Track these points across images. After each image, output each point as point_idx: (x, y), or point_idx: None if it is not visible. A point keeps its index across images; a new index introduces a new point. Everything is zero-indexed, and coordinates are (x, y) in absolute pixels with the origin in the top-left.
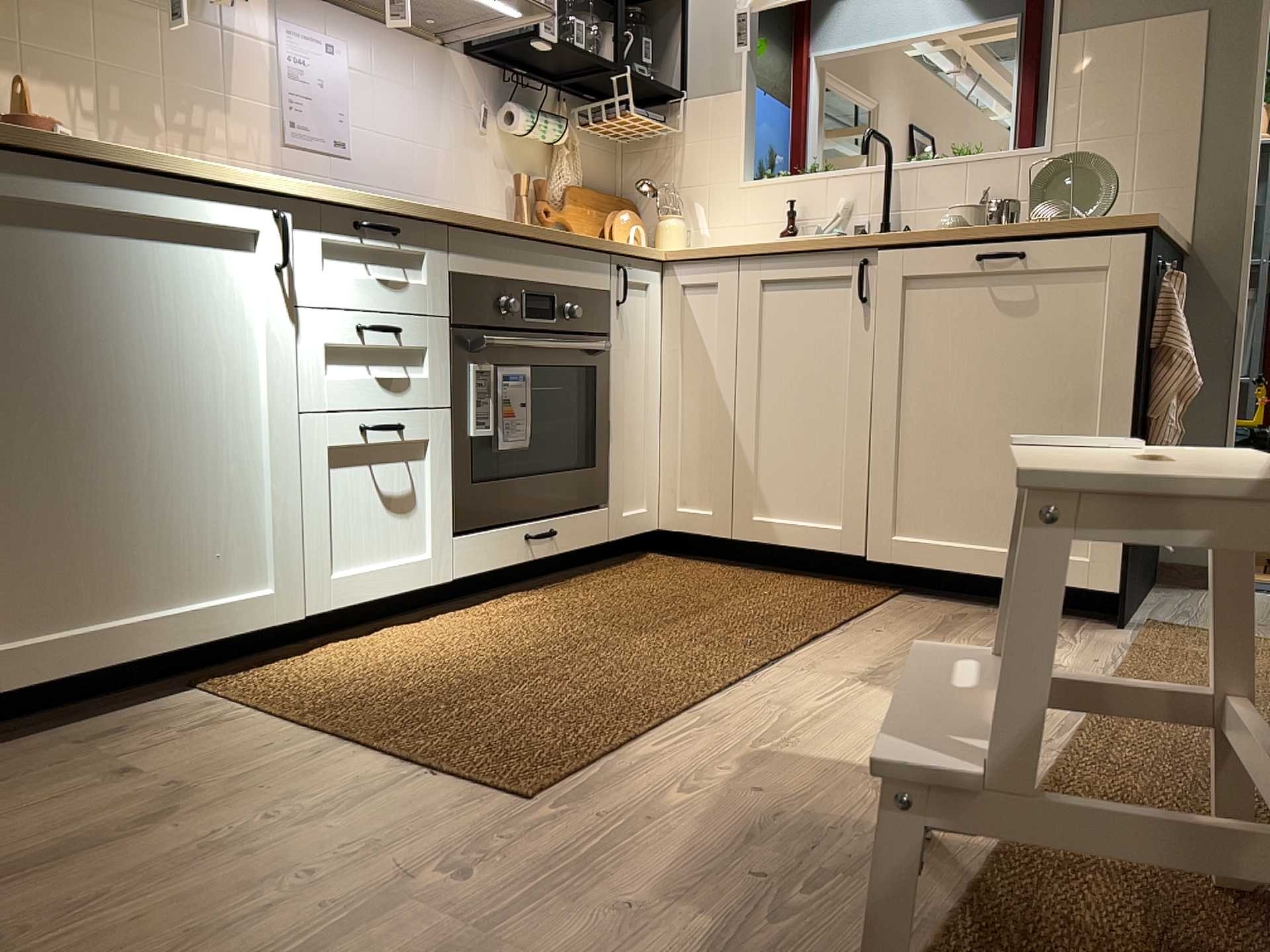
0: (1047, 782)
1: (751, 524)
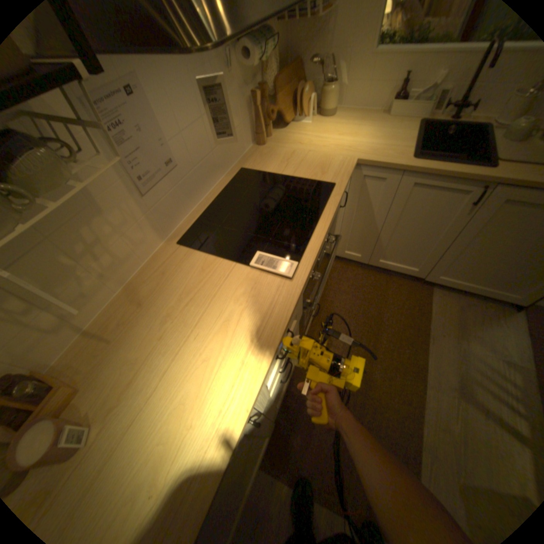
0: None
1: (375, 262)
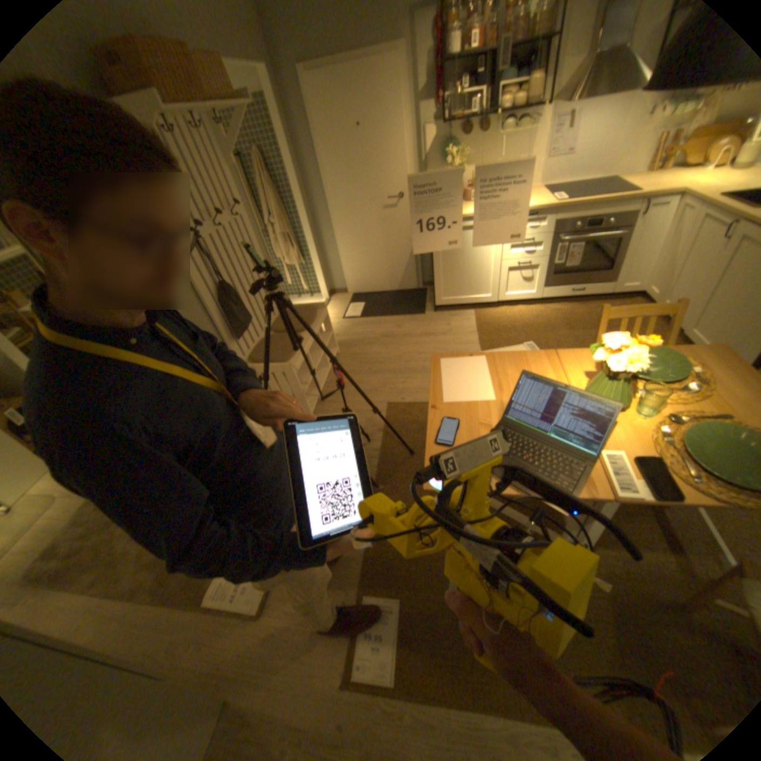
0: None
1: None
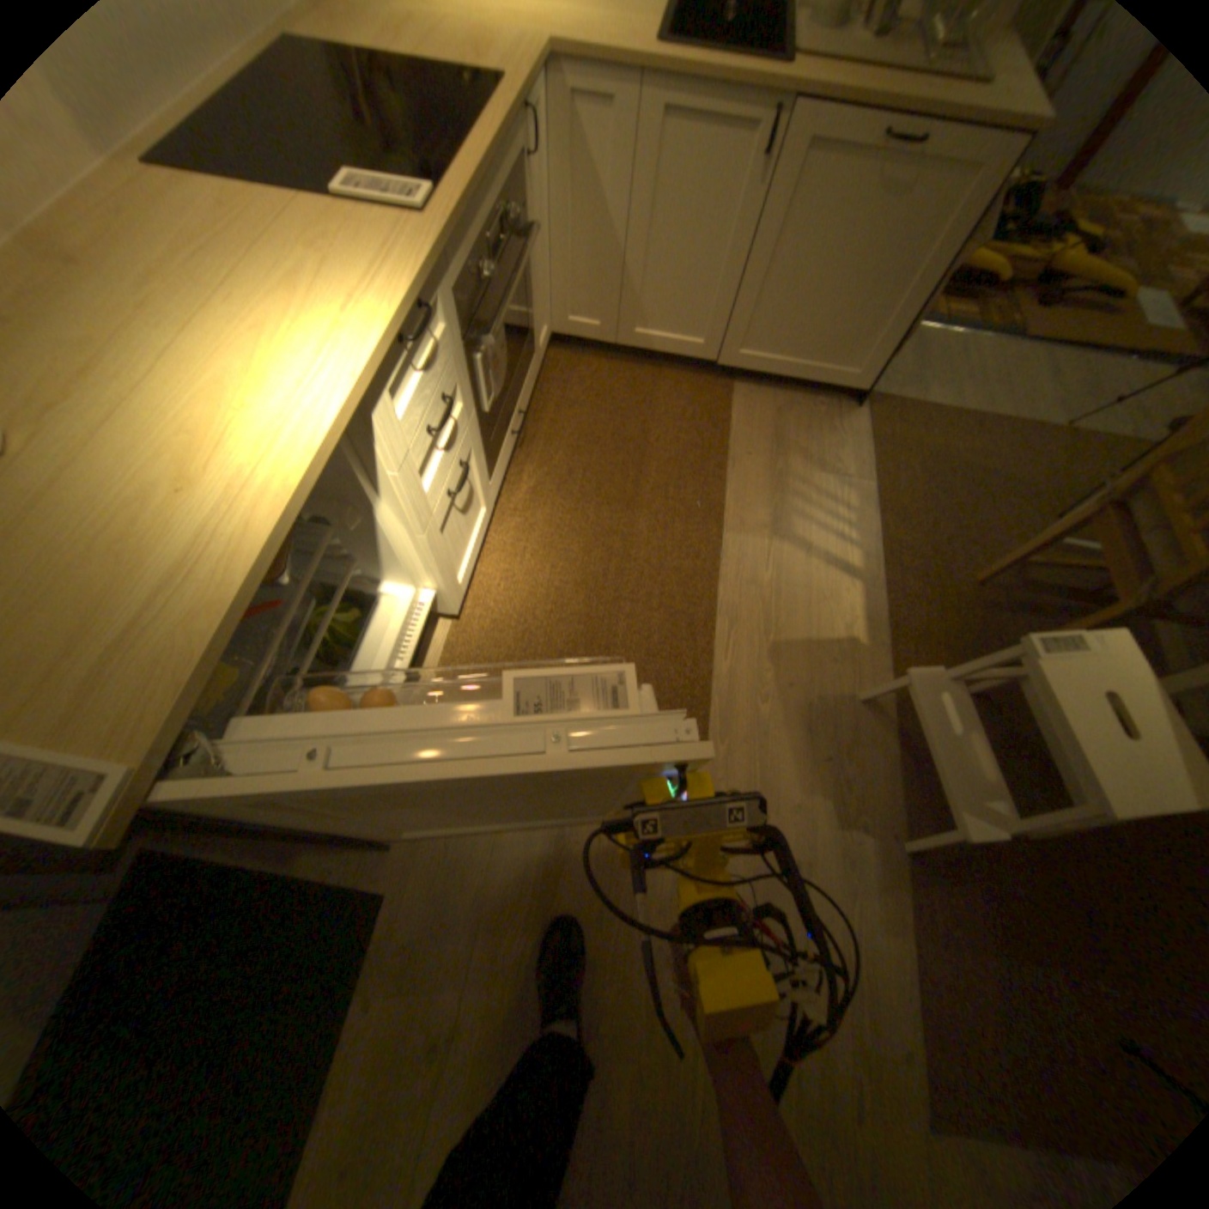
0: (893, 627)
1: (632, 336)
